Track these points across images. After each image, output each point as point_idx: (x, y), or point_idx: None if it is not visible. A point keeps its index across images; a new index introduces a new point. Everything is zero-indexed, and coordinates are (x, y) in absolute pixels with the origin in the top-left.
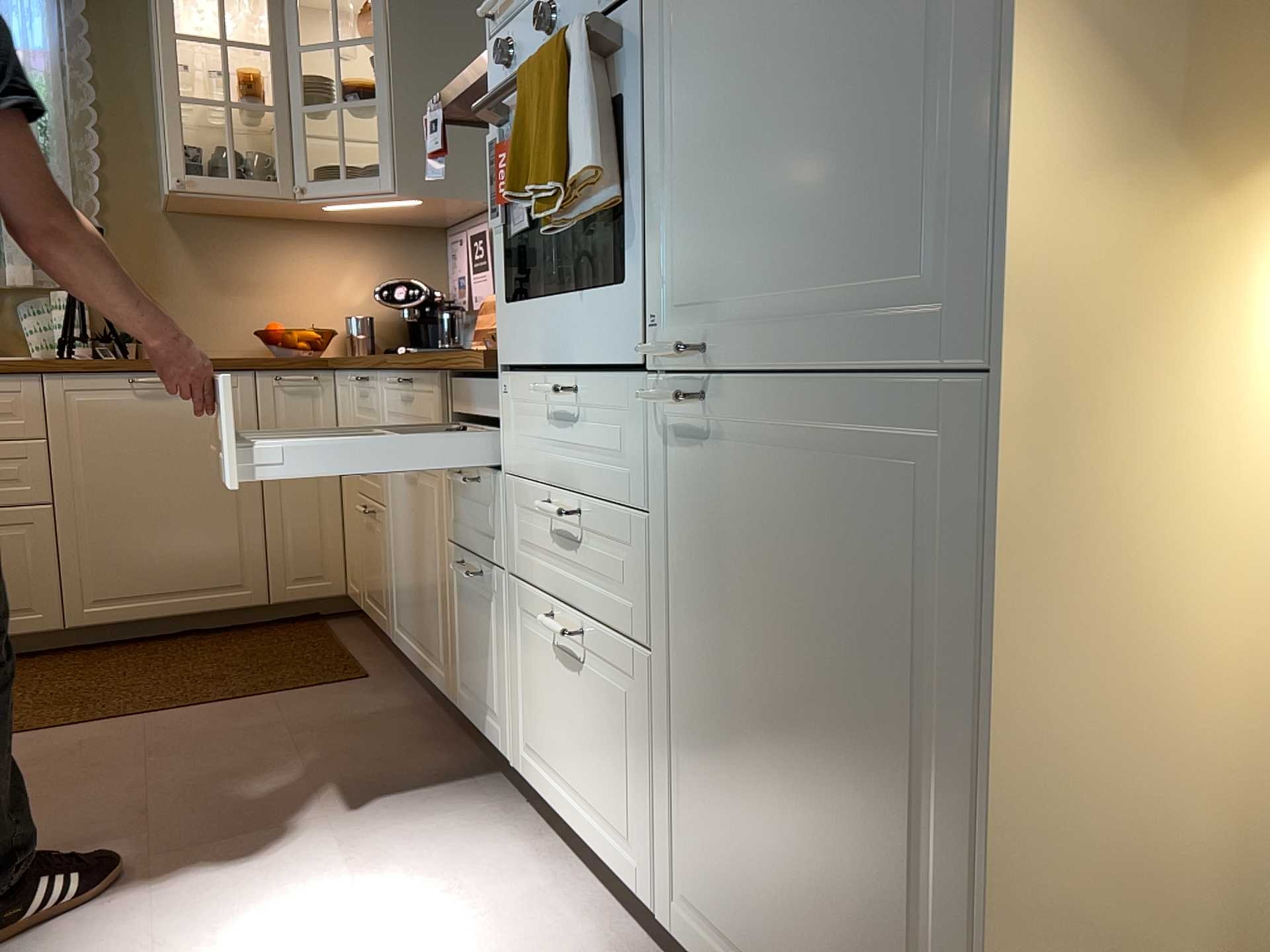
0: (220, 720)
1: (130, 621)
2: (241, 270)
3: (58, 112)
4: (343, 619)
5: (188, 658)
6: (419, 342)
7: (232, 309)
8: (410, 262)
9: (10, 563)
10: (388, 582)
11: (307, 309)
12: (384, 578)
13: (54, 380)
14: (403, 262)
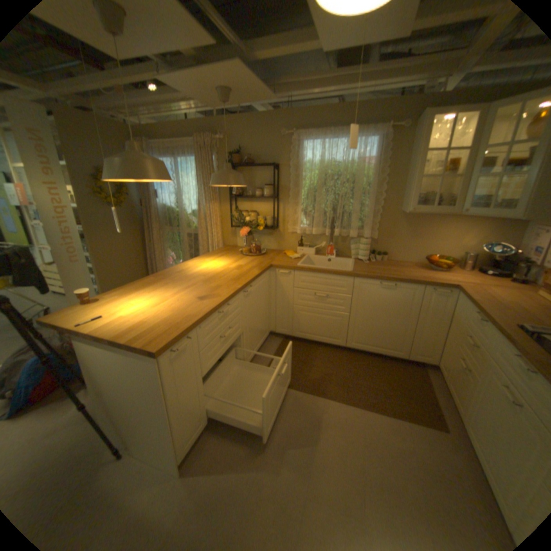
0: (390, 431)
1: (363, 350)
2: (425, 231)
3: (375, 179)
4: (434, 372)
5: (379, 374)
6: (499, 268)
7: (418, 245)
8: (505, 230)
9: (335, 326)
10: (470, 405)
11: (448, 247)
12: (468, 401)
13: (357, 279)
14: (501, 230)
